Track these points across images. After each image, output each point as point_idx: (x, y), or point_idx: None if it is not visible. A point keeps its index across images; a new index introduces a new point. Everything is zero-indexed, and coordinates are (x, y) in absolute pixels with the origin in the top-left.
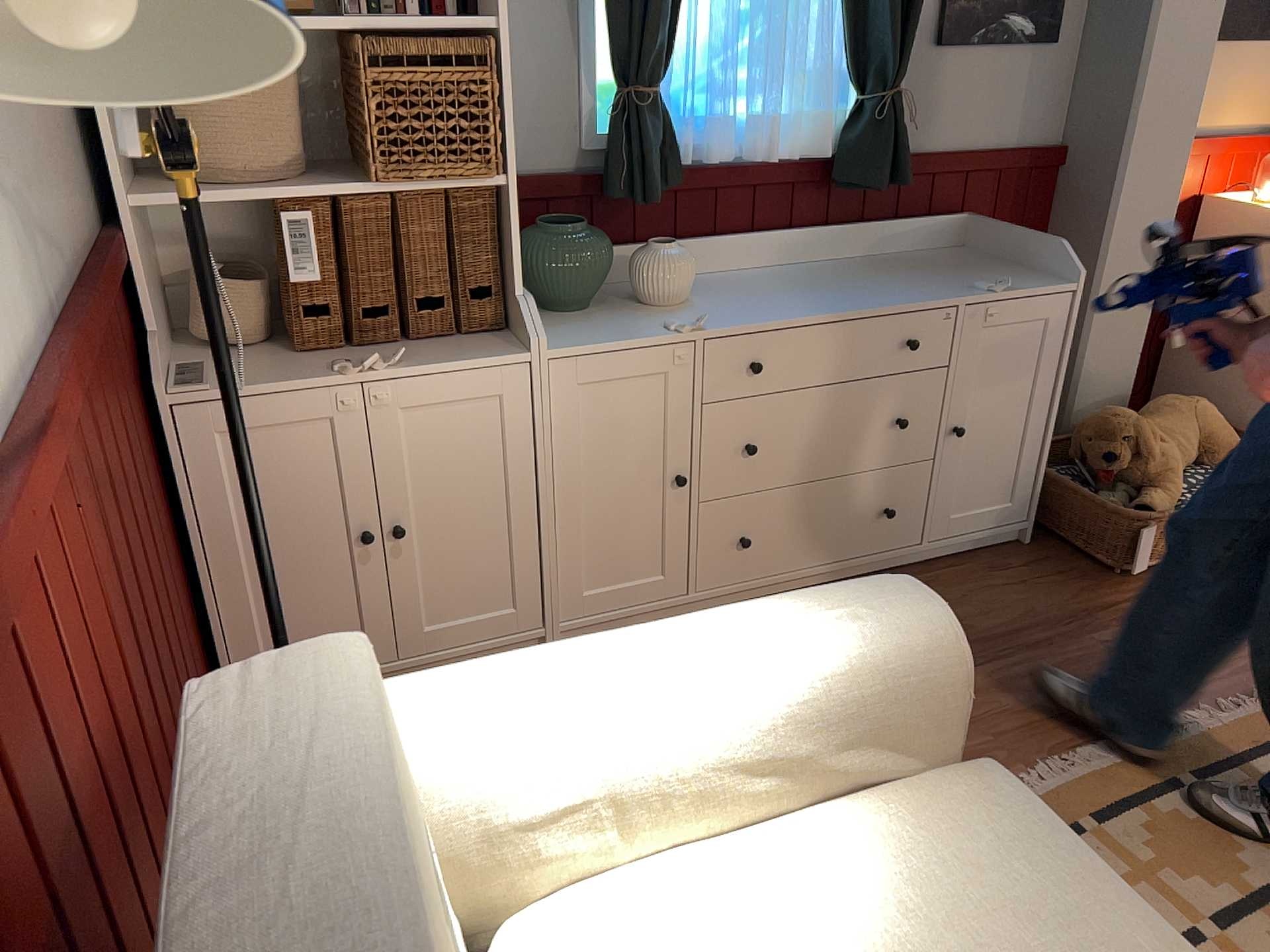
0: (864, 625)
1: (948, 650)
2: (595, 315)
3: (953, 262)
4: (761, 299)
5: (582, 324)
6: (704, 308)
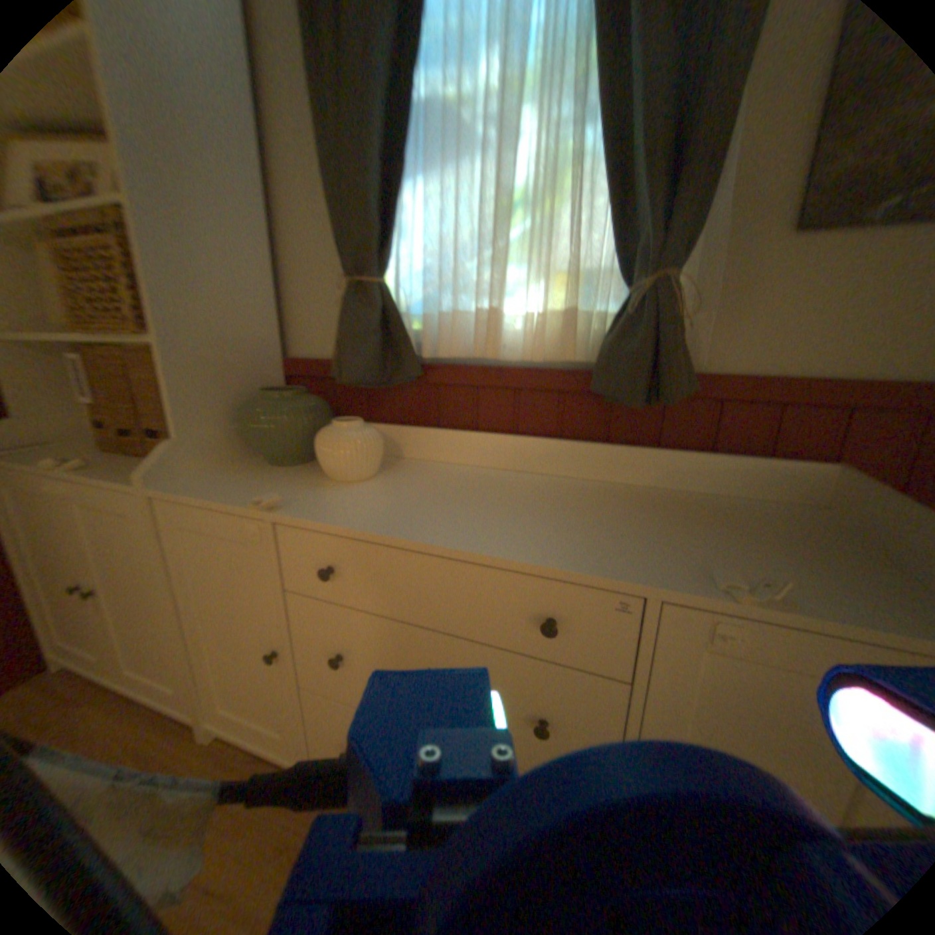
0: None
1: None
2: (282, 472)
3: (767, 524)
4: (421, 499)
5: (250, 476)
6: (358, 491)
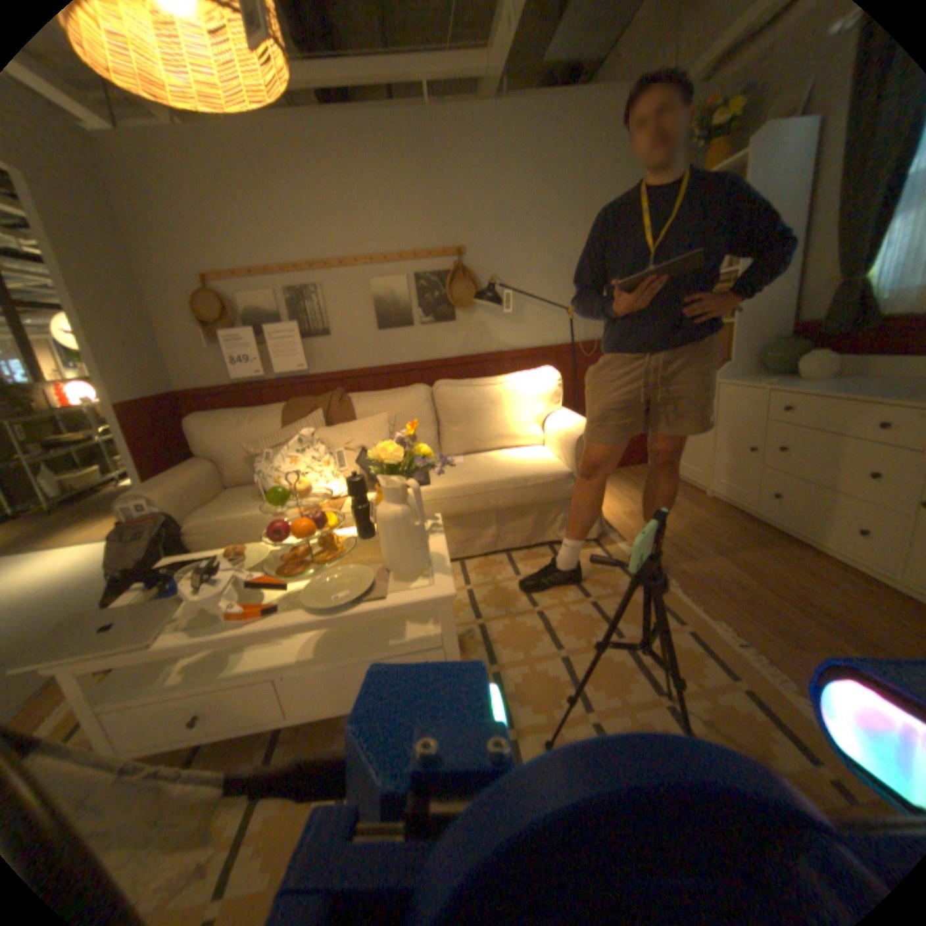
0: (580, 426)
1: (580, 438)
2: (776, 377)
3: None
4: (847, 385)
5: (760, 377)
6: (814, 382)
